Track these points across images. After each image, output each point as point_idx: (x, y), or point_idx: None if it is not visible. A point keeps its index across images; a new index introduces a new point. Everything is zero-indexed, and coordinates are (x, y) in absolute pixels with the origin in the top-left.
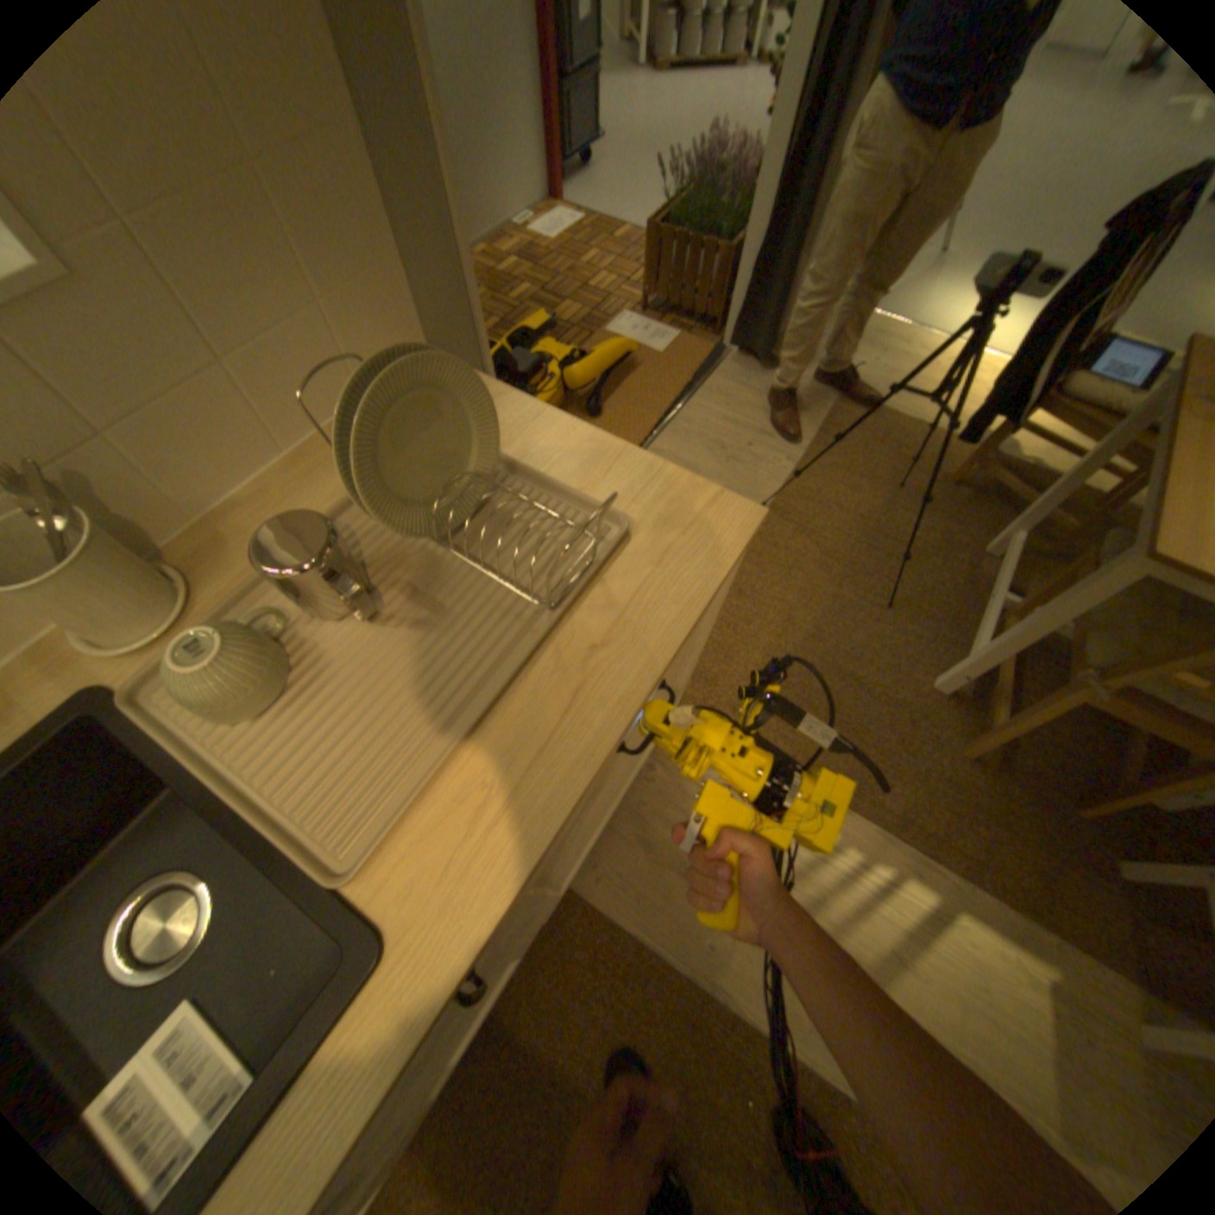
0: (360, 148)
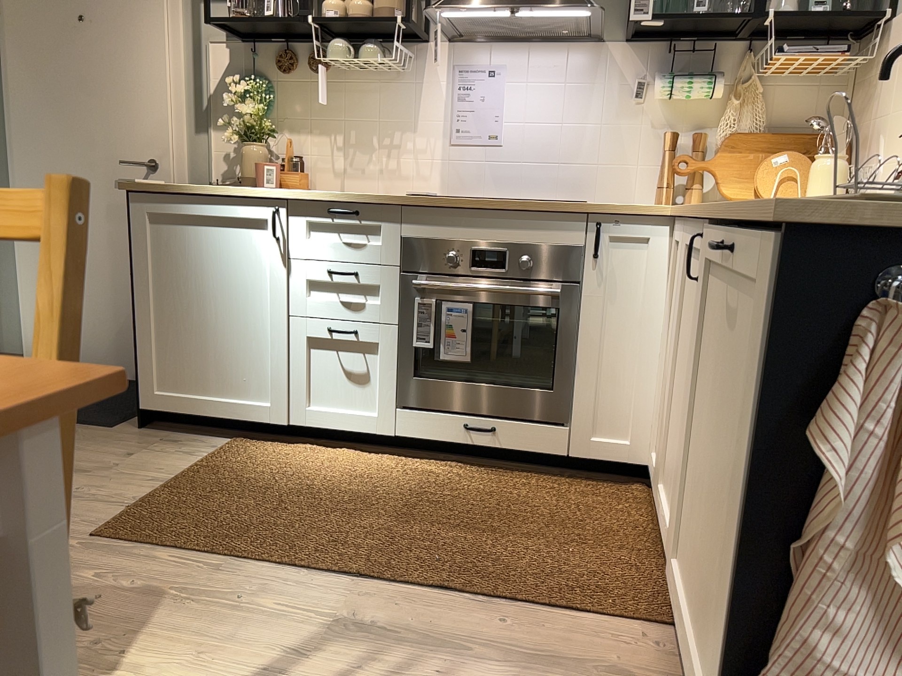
0: None
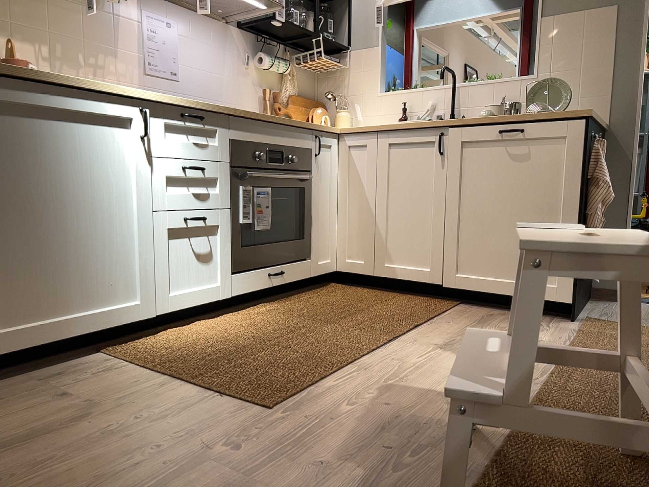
0: (610, 72)
